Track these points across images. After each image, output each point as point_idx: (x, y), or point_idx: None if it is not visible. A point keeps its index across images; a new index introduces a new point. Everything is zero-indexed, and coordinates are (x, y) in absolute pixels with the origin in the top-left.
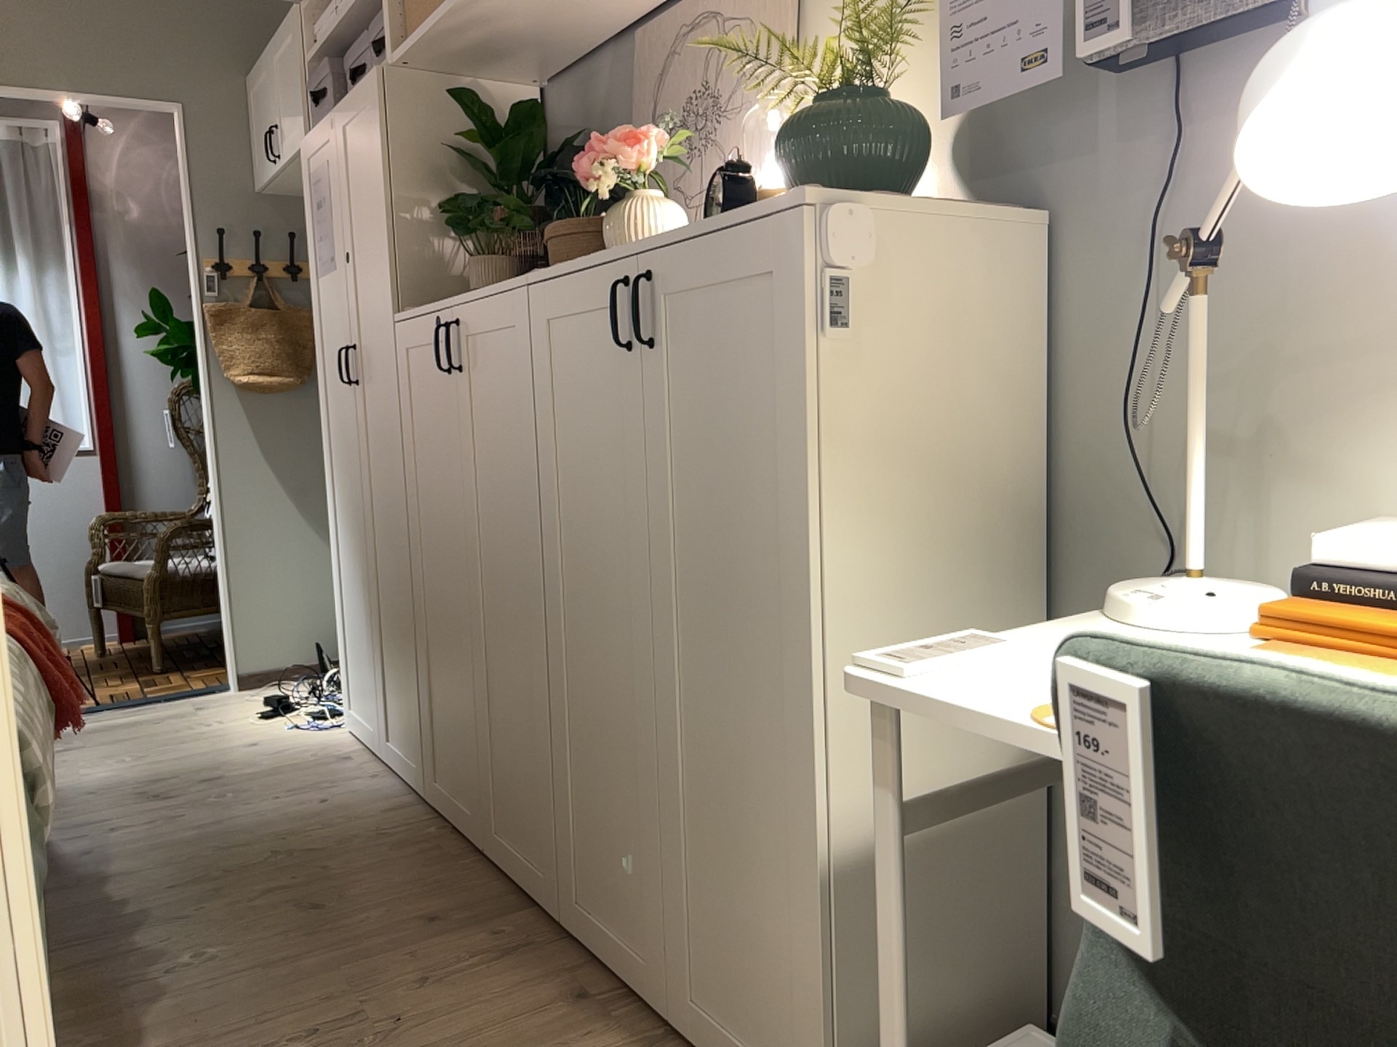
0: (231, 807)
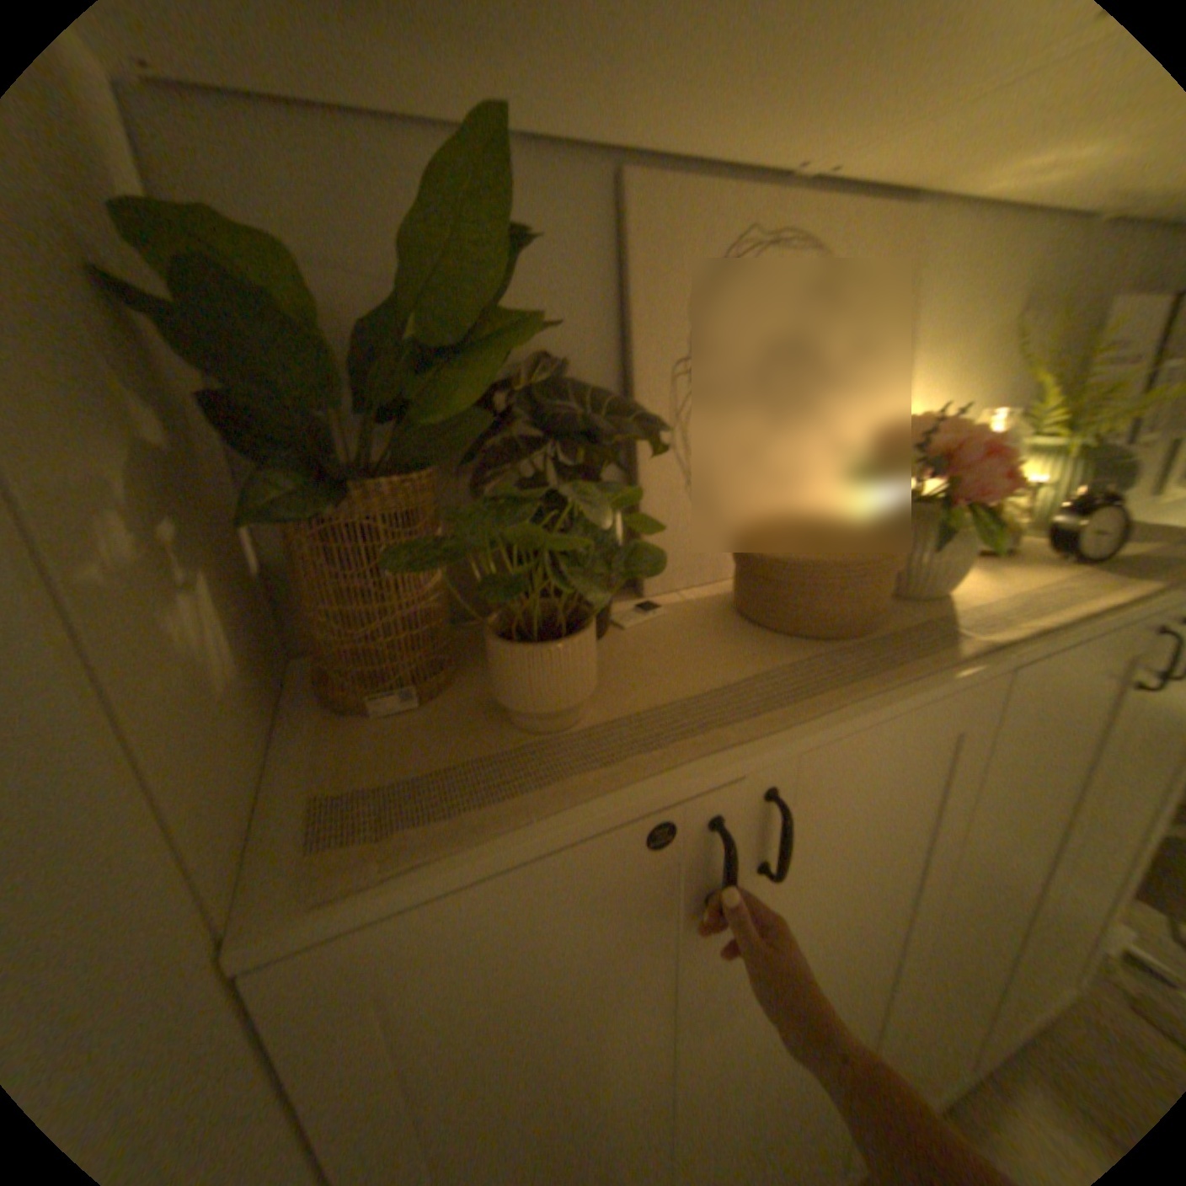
0: None
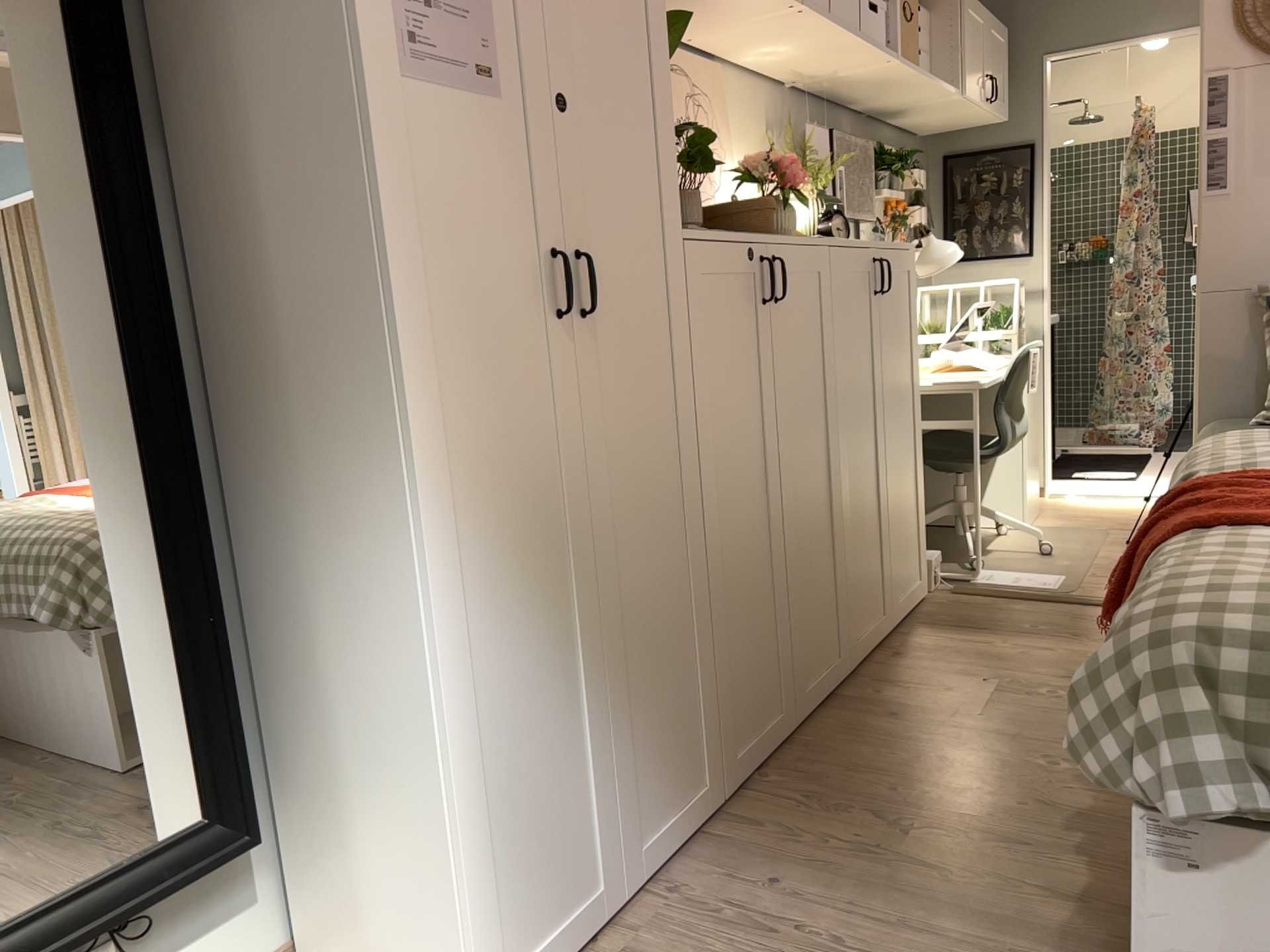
0: None
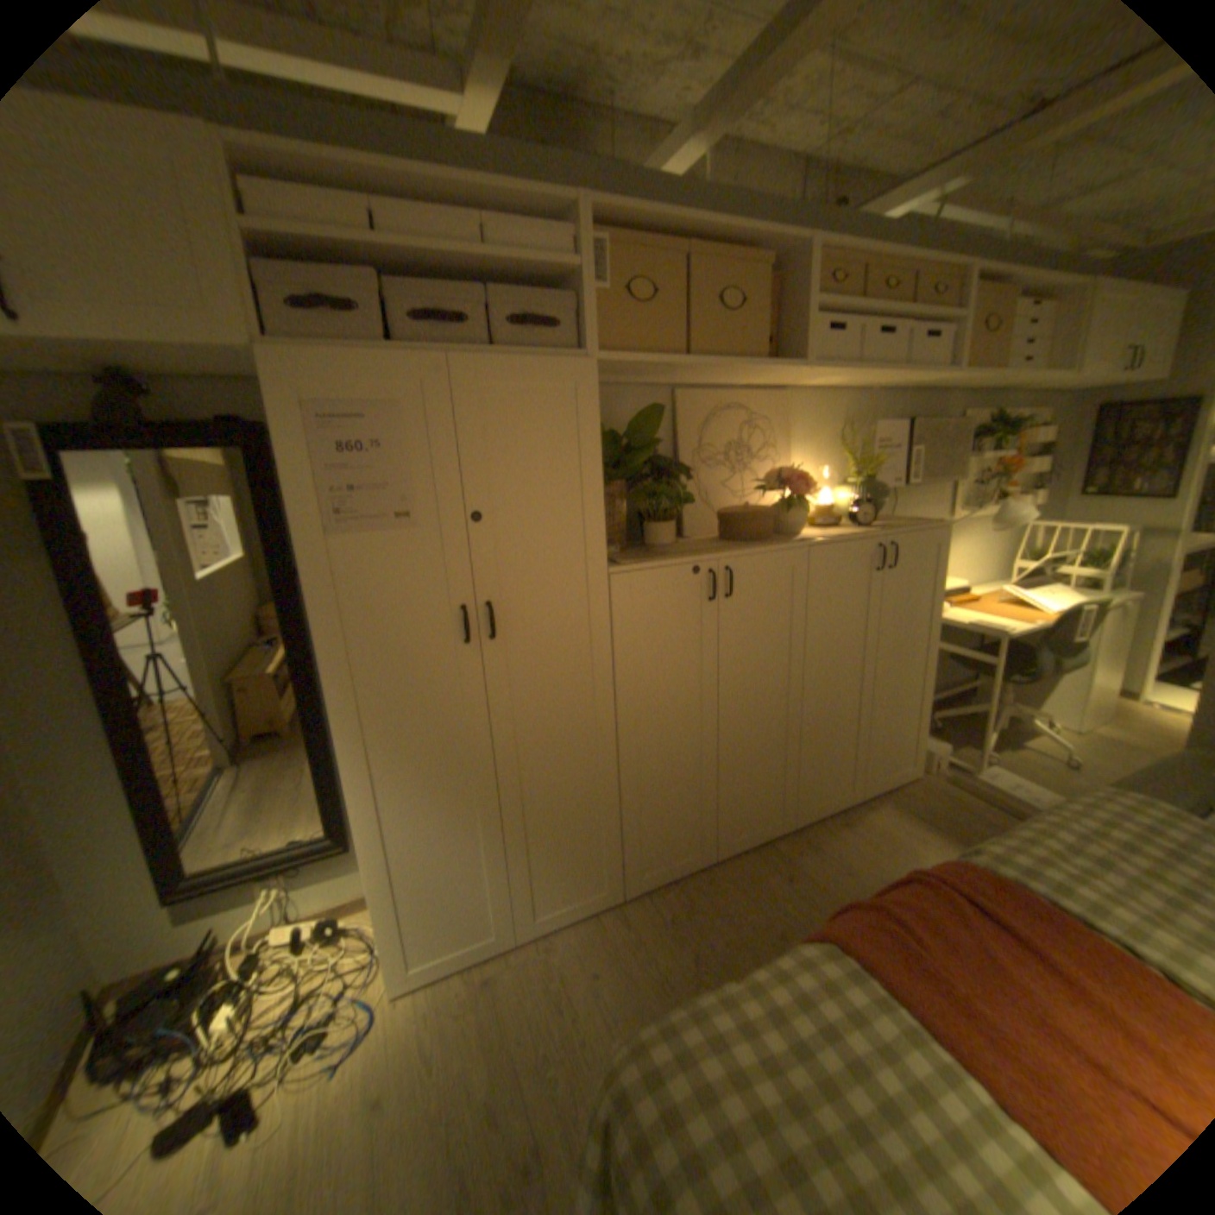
0: (586, 1057)
